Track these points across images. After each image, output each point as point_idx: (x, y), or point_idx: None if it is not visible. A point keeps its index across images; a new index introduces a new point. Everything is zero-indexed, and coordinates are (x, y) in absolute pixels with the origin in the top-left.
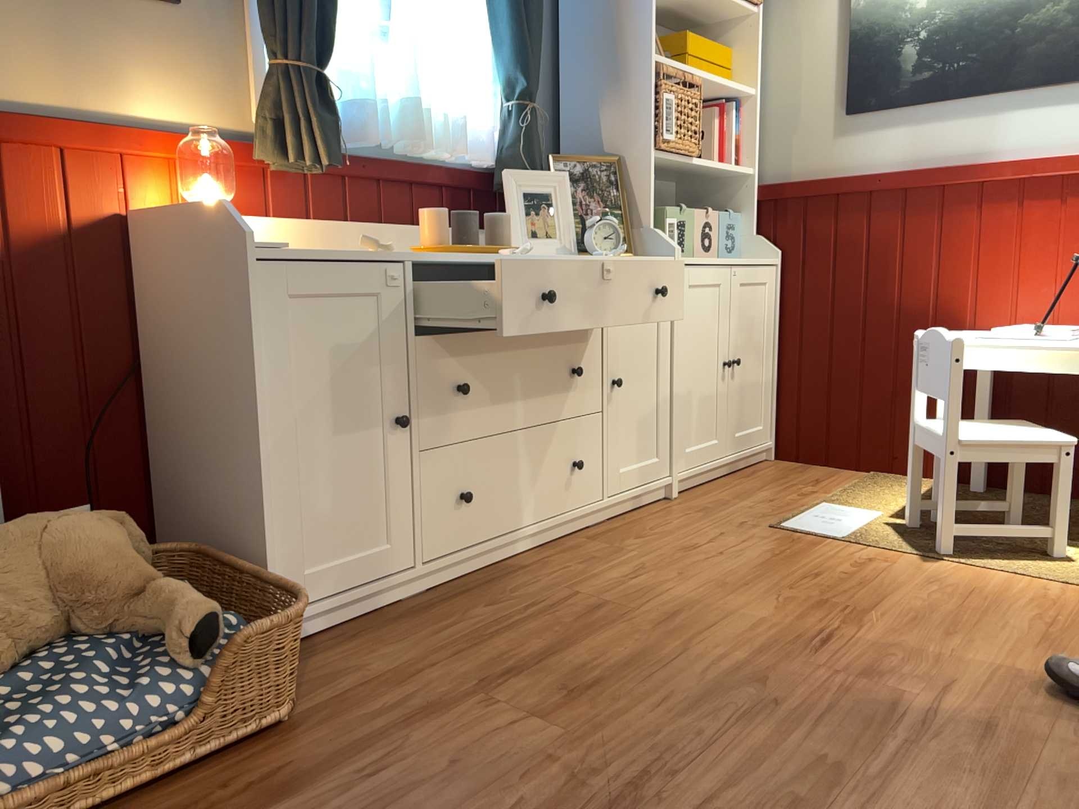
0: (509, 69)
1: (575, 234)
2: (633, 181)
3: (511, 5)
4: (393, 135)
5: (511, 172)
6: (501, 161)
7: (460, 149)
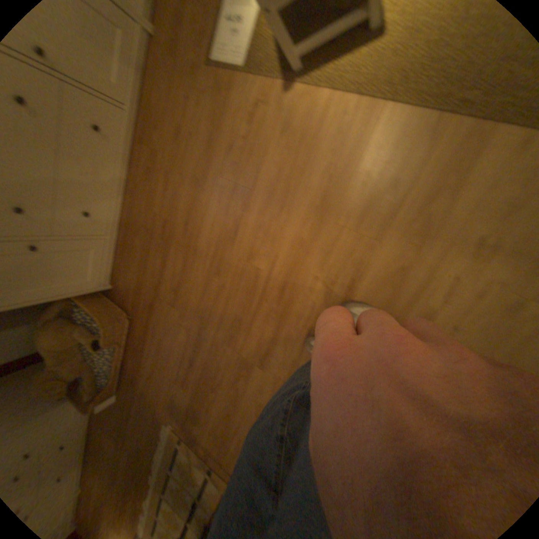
0: None
1: None
2: None
3: None
4: None
5: None
6: None
7: None
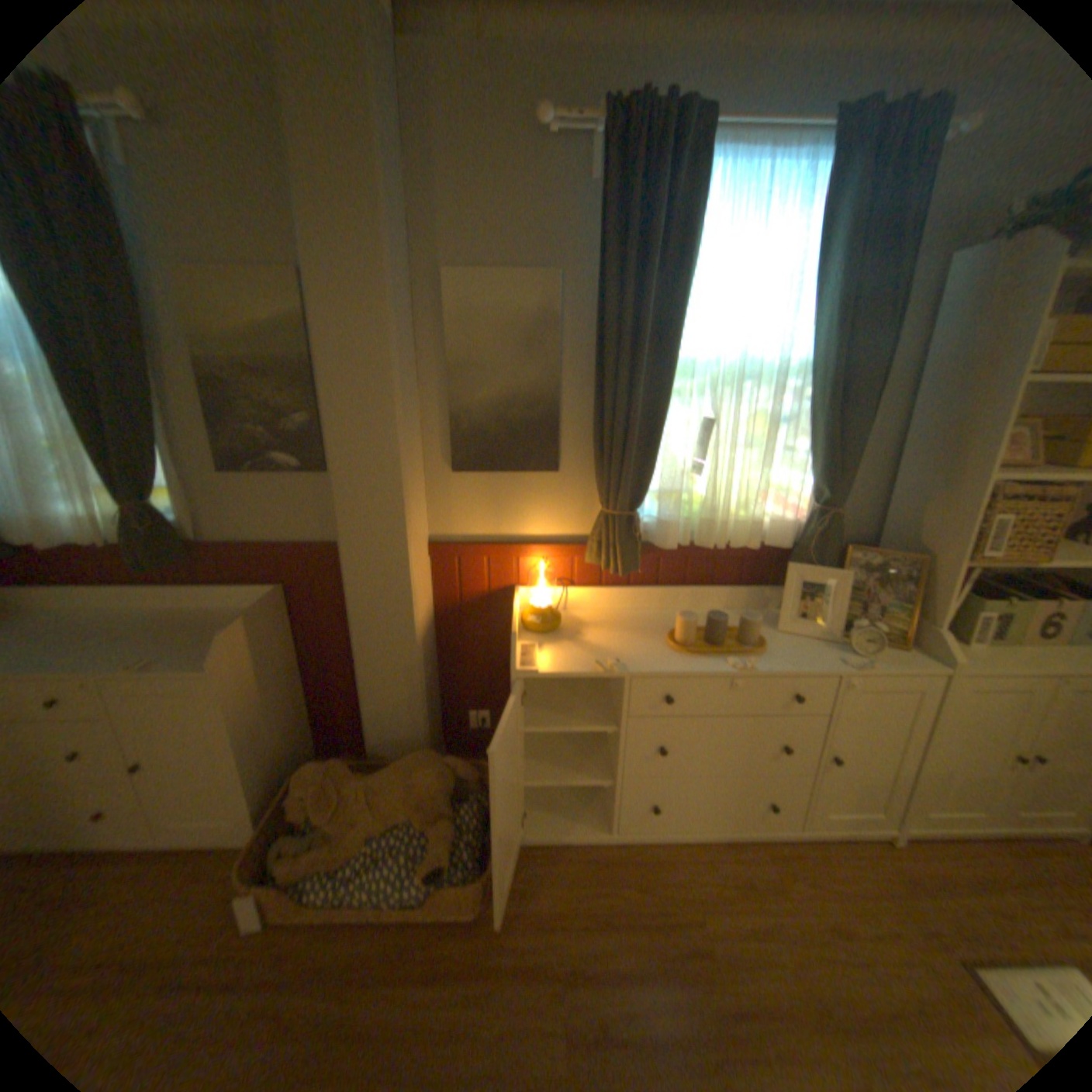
0: (818, 479)
1: (843, 625)
2: (939, 580)
3: (825, 433)
4: (695, 535)
5: (803, 557)
6: (799, 545)
7: (752, 544)
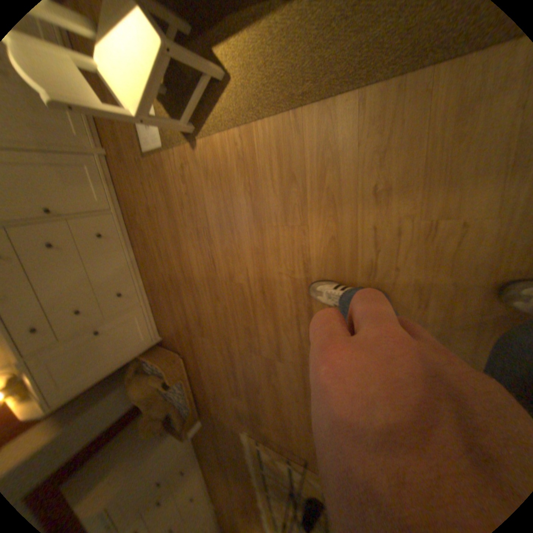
0: None
1: None
2: None
3: None
4: None
5: None
6: None
7: None
